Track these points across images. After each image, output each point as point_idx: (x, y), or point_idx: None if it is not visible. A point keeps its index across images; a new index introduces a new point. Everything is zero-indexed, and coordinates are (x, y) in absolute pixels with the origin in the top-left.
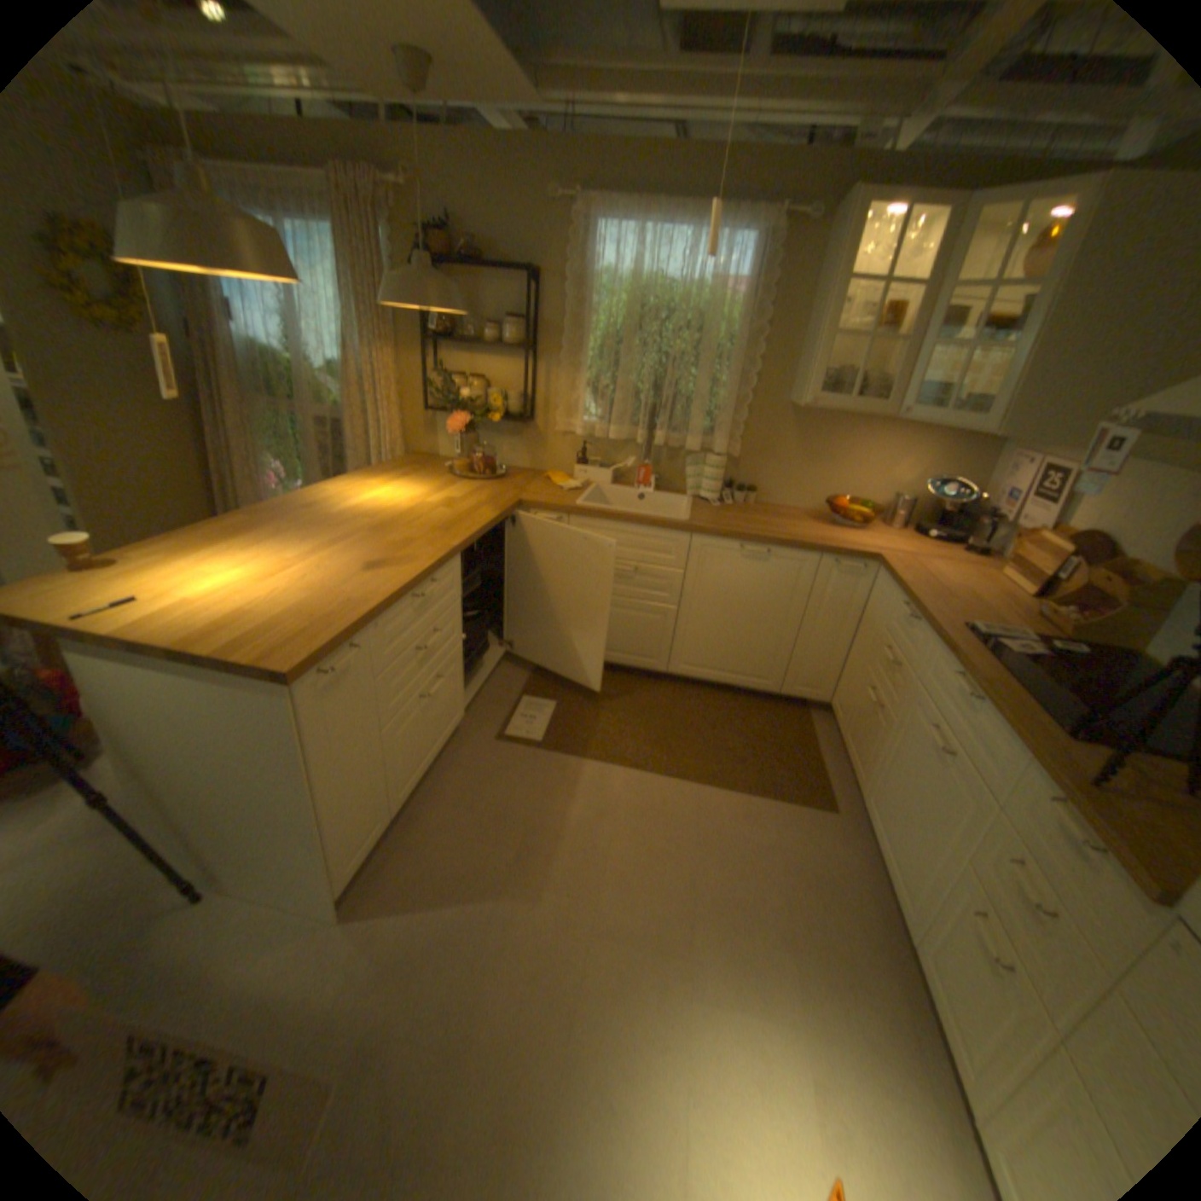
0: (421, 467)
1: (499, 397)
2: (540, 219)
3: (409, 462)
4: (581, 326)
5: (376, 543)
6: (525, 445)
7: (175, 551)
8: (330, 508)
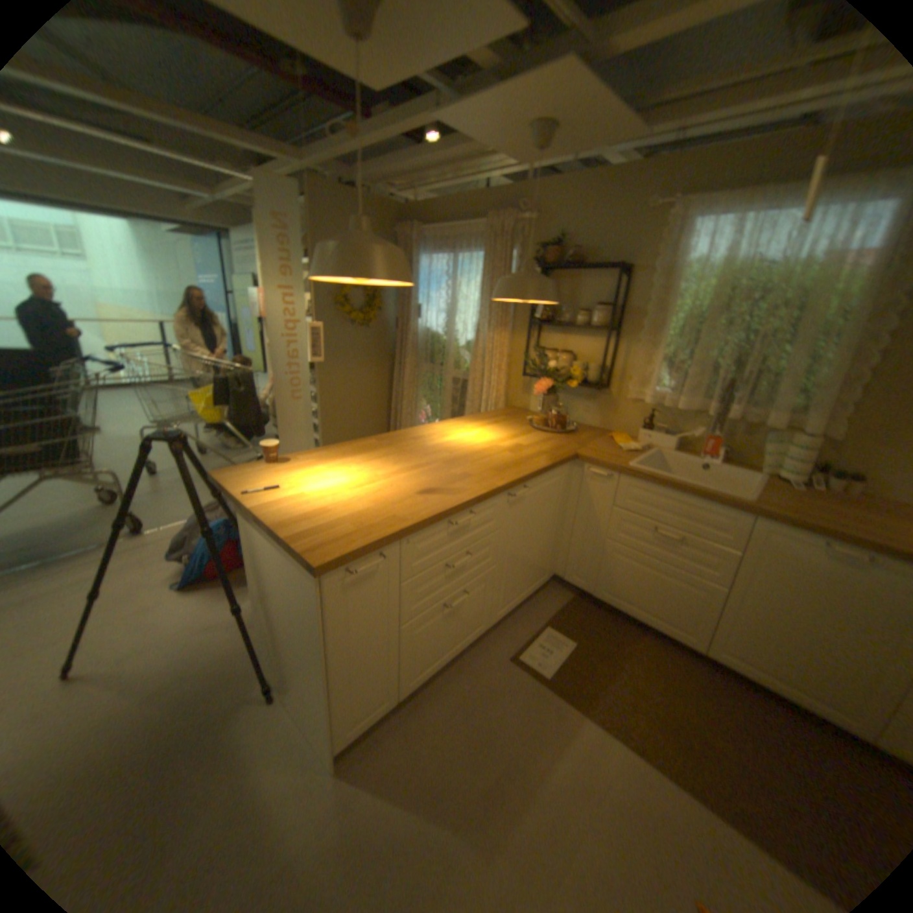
0: (511, 417)
1: (579, 367)
2: (641, 224)
3: (504, 413)
4: (666, 308)
5: (442, 472)
6: (598, 407)
7: (323, 457)
8: (430, 441)
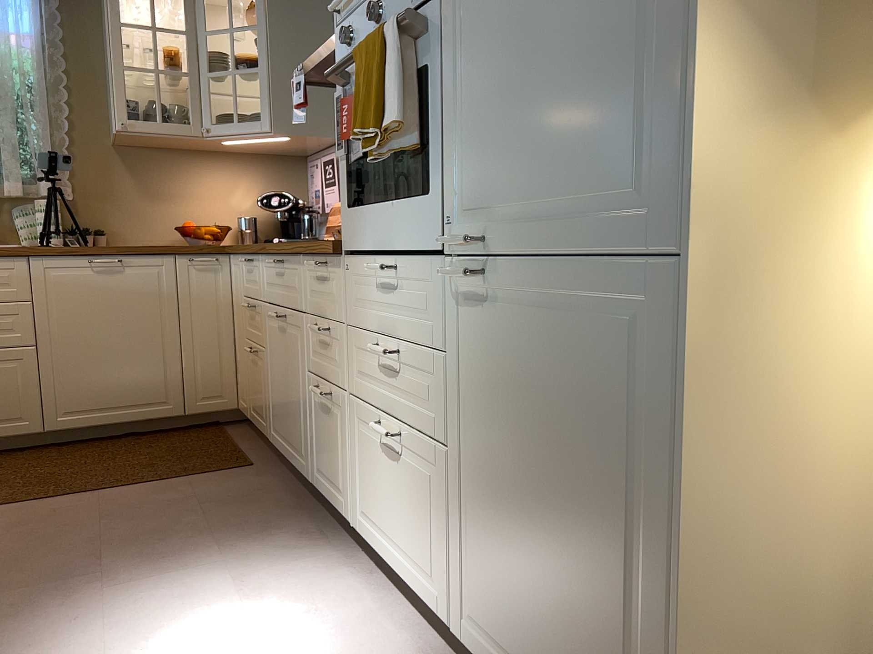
0: None
1: None
2: None
3: None
4: None
5: None
6: None
7: None
8: None
